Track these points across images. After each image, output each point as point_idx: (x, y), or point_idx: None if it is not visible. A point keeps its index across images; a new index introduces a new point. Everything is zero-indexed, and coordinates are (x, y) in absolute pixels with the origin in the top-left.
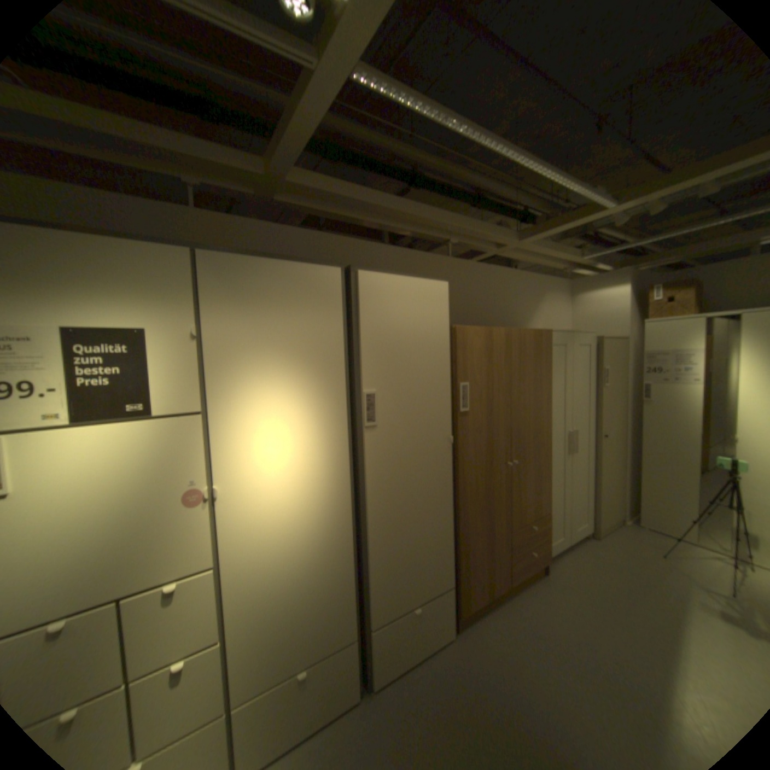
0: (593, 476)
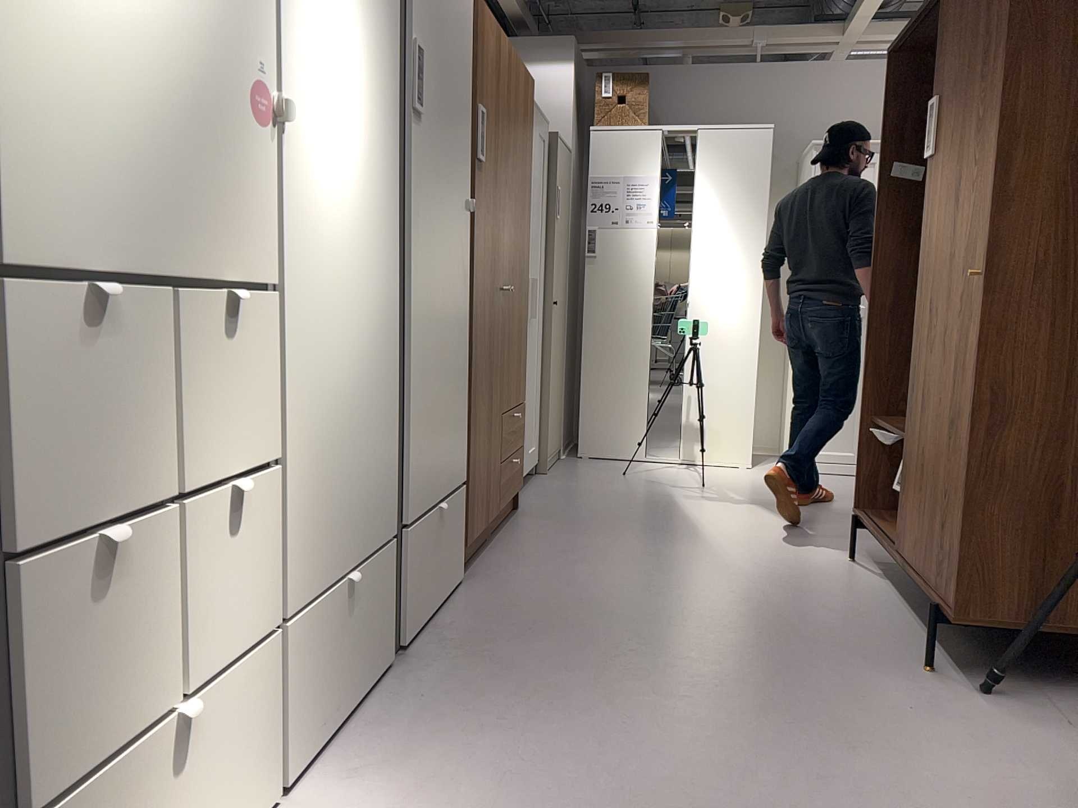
0: (540, 366)
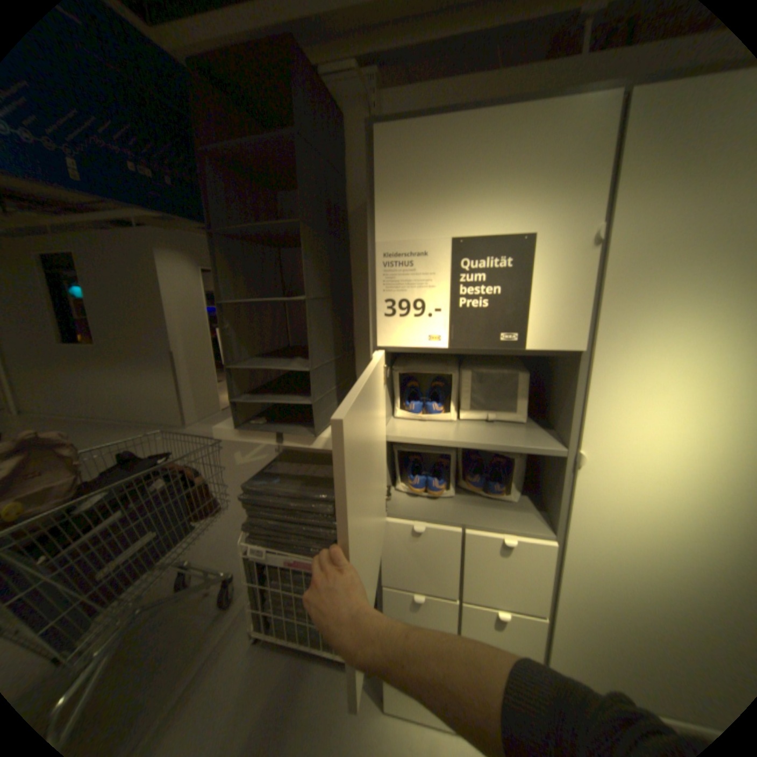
0: None
